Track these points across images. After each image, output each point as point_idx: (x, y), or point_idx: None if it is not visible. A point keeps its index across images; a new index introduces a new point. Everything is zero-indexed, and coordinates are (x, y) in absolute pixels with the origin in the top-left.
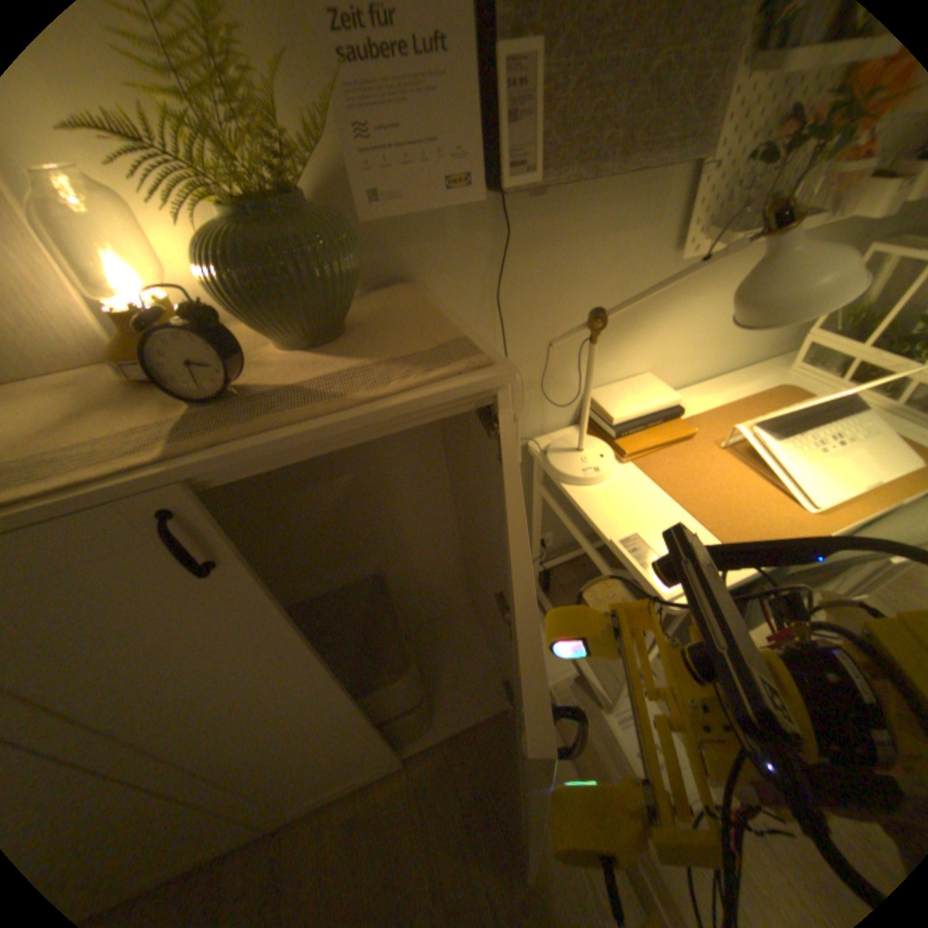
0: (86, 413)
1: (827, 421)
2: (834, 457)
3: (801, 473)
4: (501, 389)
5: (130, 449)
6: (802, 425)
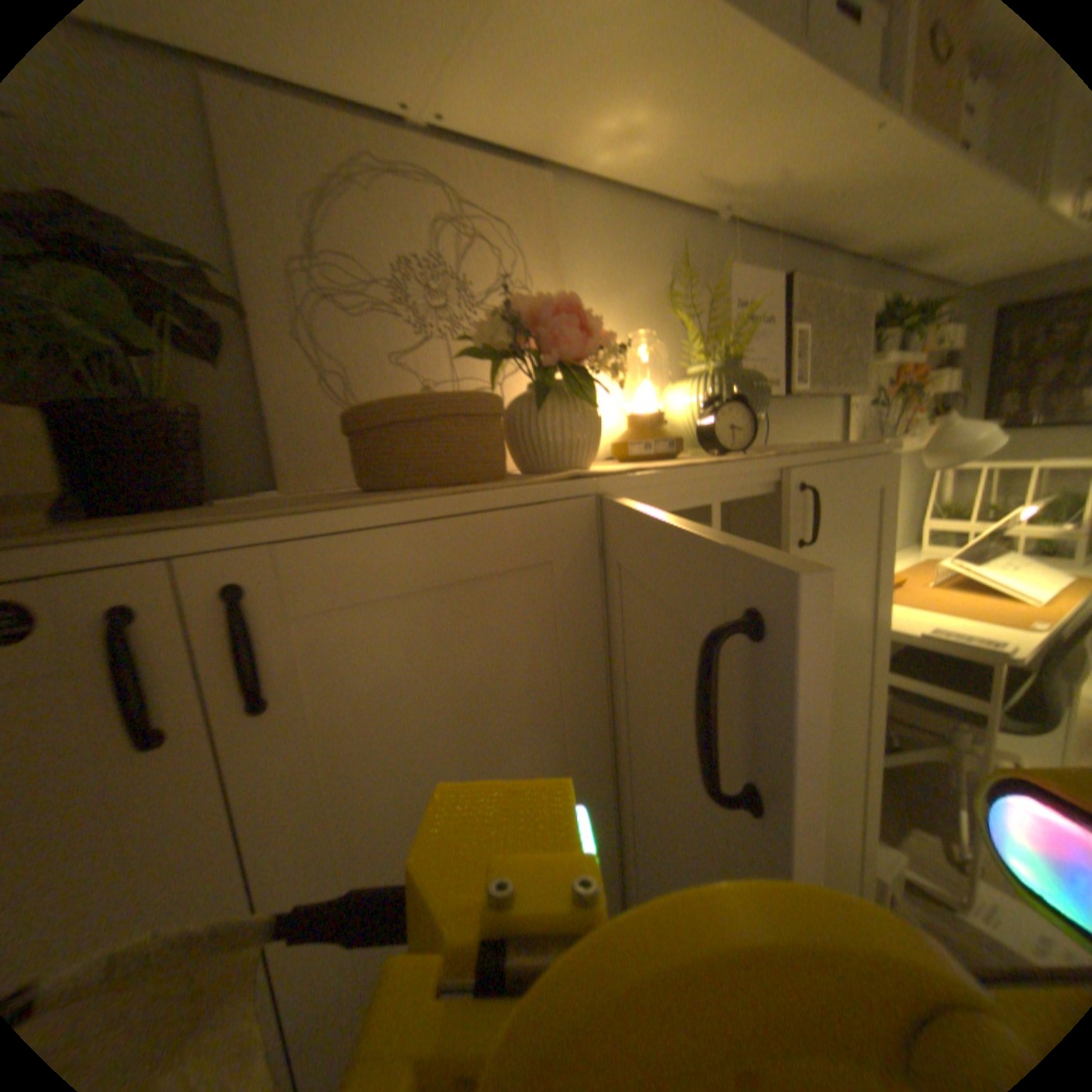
0: (655, 462)
1: (992, 558)
2: (1017, 575)
3: (1008, 583)
4: (897, 454)
5: (744, 457)
6: (980, 560)
